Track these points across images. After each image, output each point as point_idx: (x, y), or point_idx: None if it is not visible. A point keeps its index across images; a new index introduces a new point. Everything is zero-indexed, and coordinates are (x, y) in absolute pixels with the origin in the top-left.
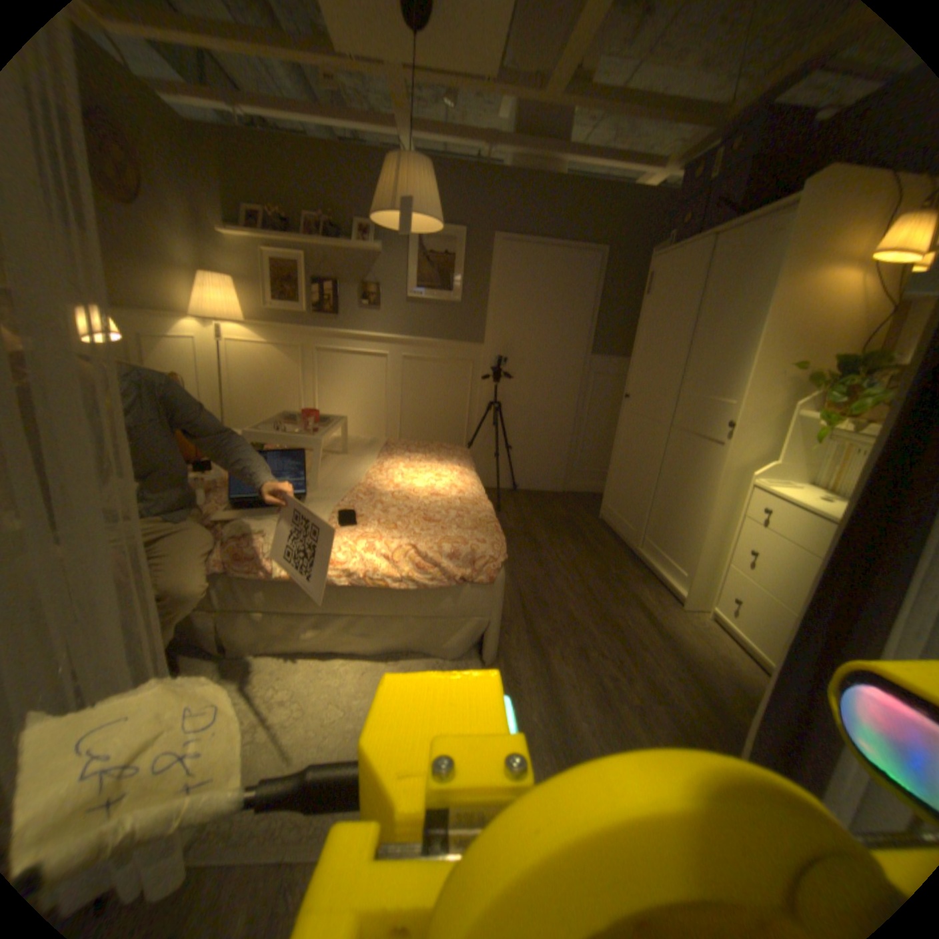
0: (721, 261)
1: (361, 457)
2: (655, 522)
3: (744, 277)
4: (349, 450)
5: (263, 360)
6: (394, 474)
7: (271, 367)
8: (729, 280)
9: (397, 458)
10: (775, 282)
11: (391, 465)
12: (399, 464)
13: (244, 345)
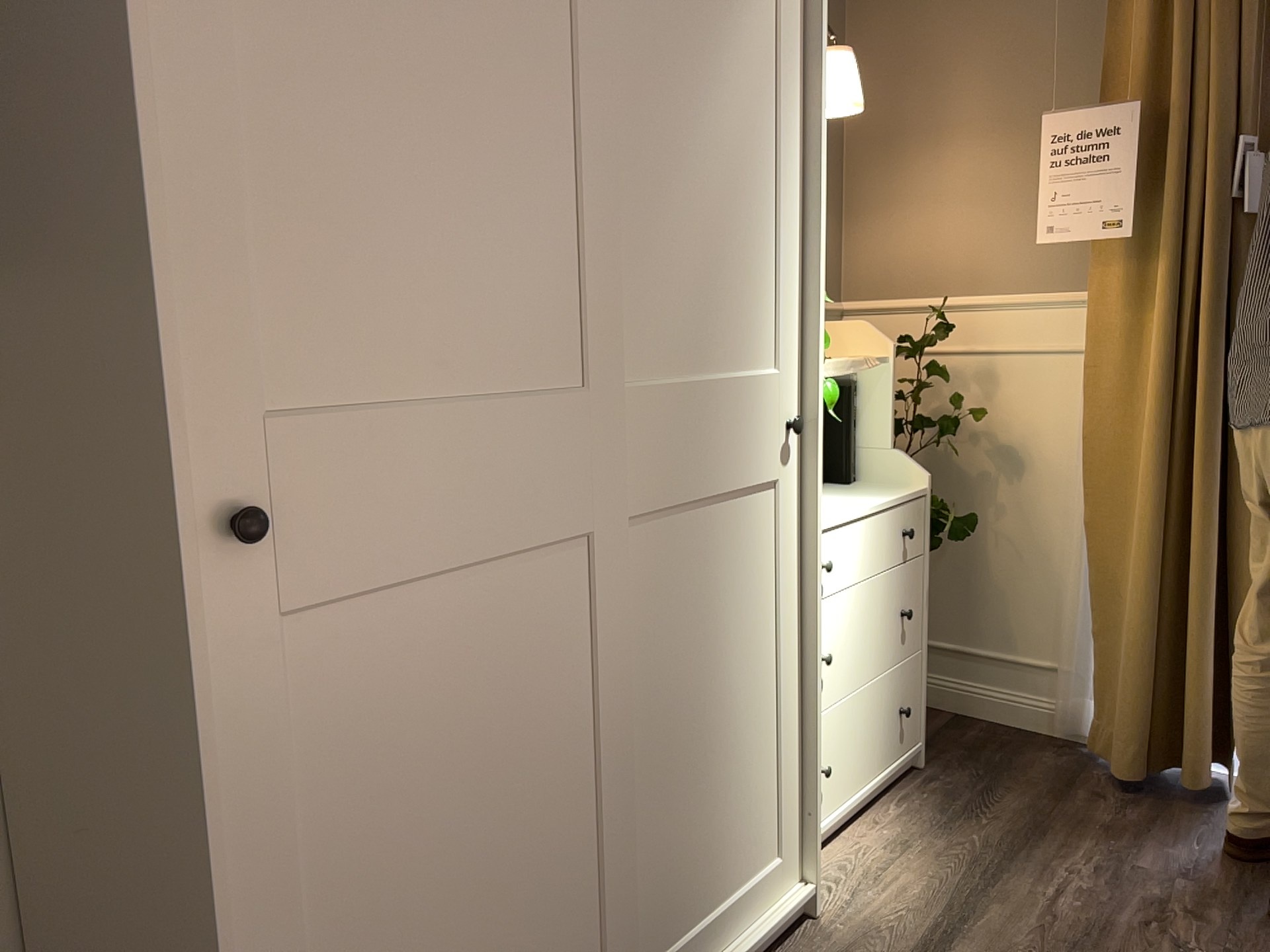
0: None
1: None
2: (644, 892)
3: (716, 9)
4: None
5: None
6: None
7: None
8: None
9: None
10: (788, 71)
11: None
12: None
13: None
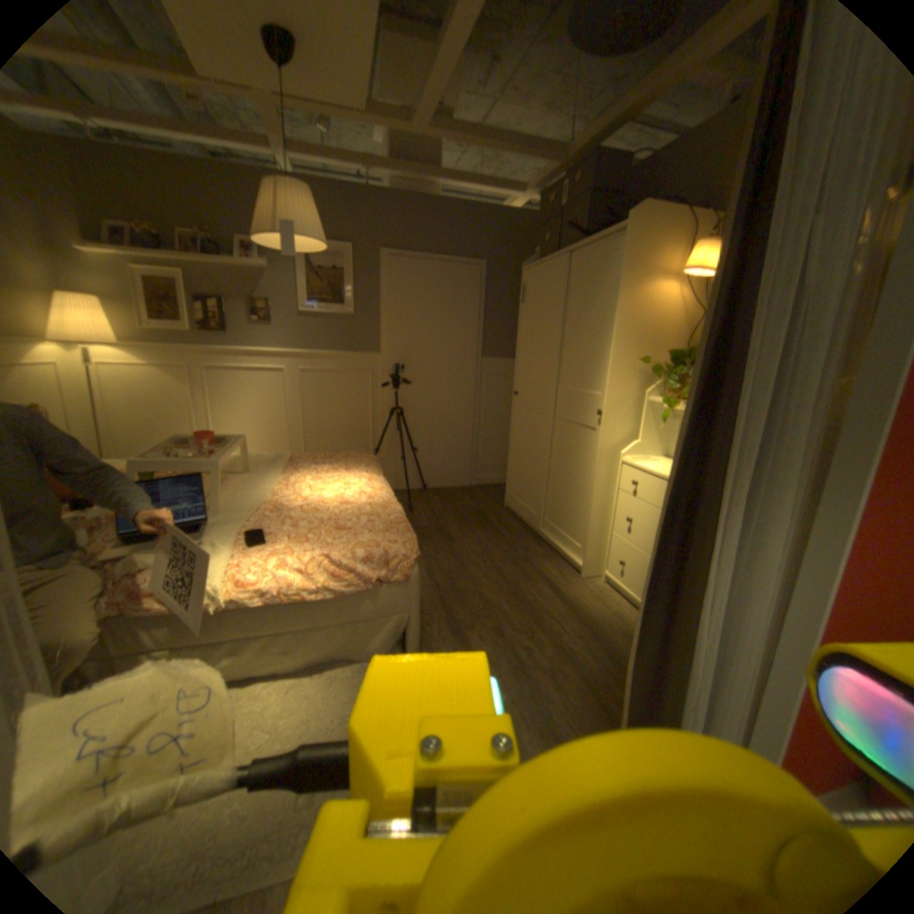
0: (576, 275)
1: (265, 474)
2: (551, 503)
3: (595, 288)
4: (252, 468)
5: (143, 382)
6: (301, 488)
7: (154, 389)
8: (584, 290)
9: (303, 471)
10: (617, 293)
11: (297, 478)
12: (306, 477)
13: (119, 368)
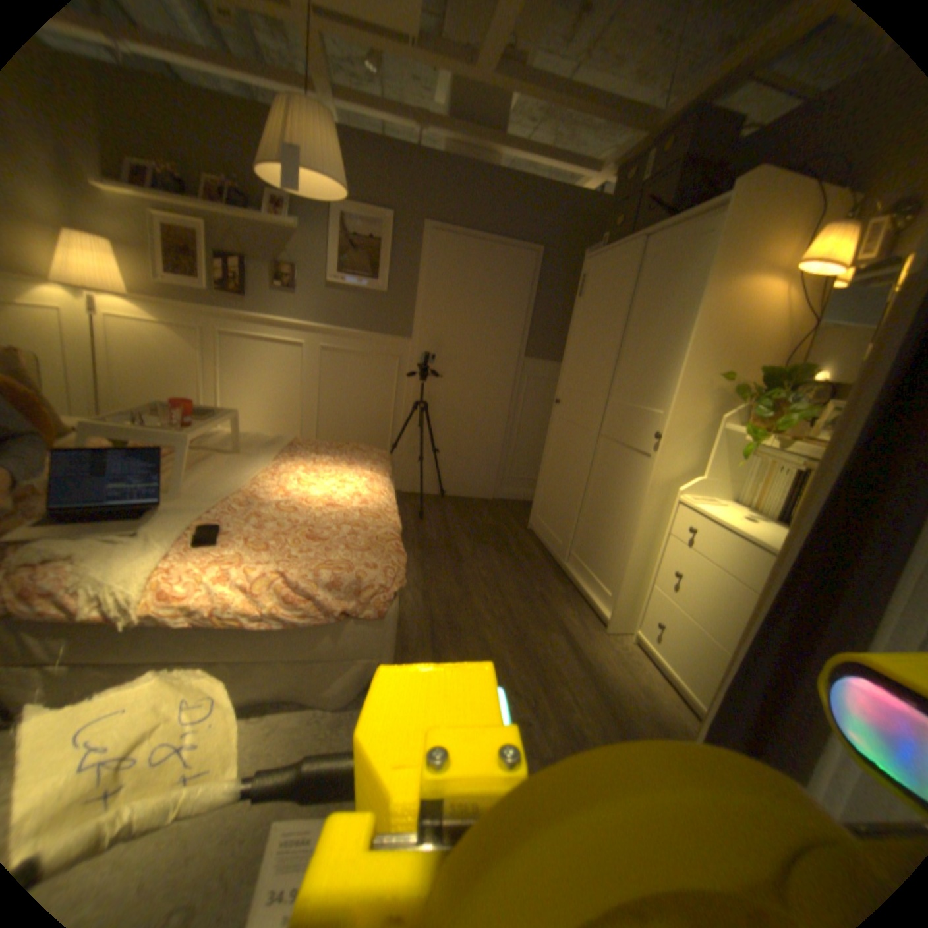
0: (651, 265)
1: (252, 457)
2: (581, 535)
3: (673, 281)
4: (241, 448)
5: (152, 340)
6: (287, 479)
7: (162, 349)
8: (658, 284)
9: (296, 459)
10: (703, 287)
11: (287, 467)
12: (297, 467)
13: (128, 321)
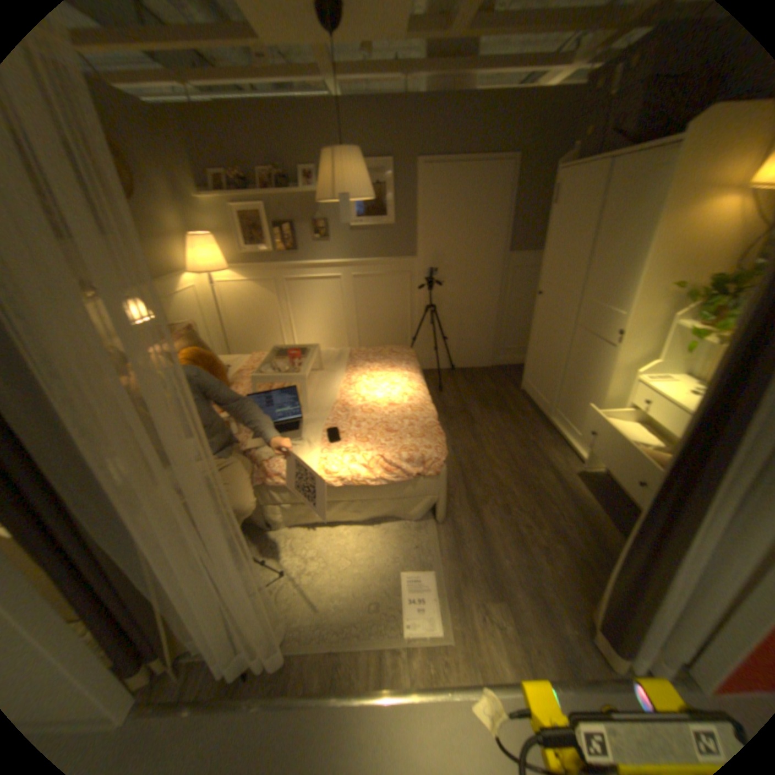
0: (616, 184)
1: (335, 374)
2: (564, 398)
3: (635, 204)
4: (326, 368)
5: (248, 295)
6: (361, 389)
7: (255, 299)
8: (622, 204)
9: (361, 372)
10: (659, 215)
11: (358, 379)
12: (364, 378)
13: (232, 285)
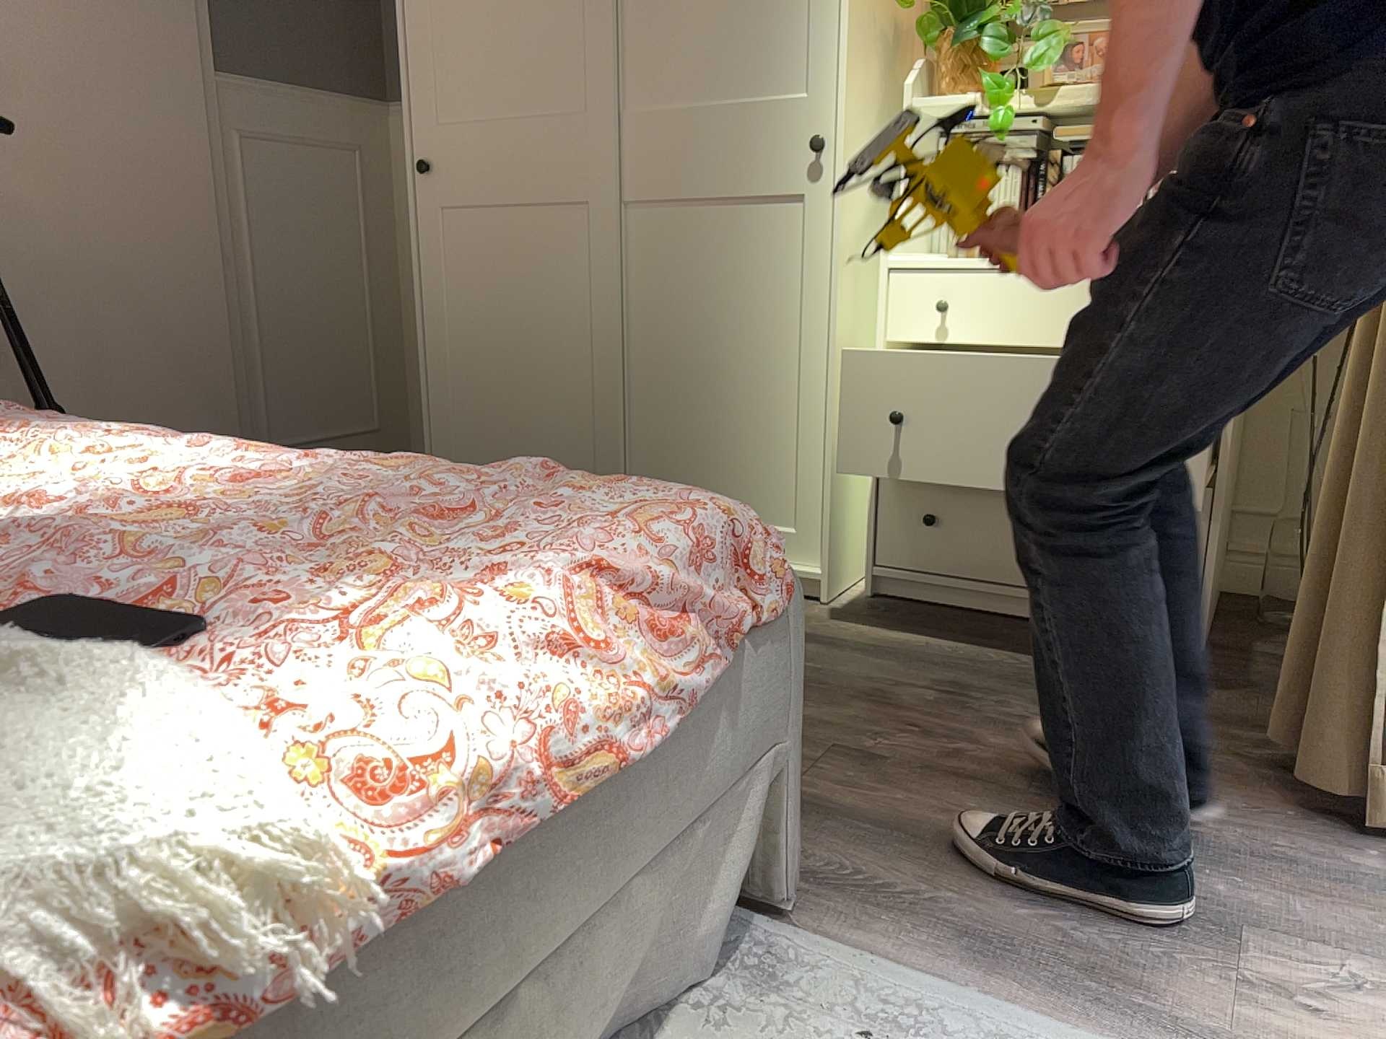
0: None
1: None
2: (646, 458)
3: None
4: None
5: None
6: None
7: None
8: None
9: None
10: None
11: None
12: None
13: None
